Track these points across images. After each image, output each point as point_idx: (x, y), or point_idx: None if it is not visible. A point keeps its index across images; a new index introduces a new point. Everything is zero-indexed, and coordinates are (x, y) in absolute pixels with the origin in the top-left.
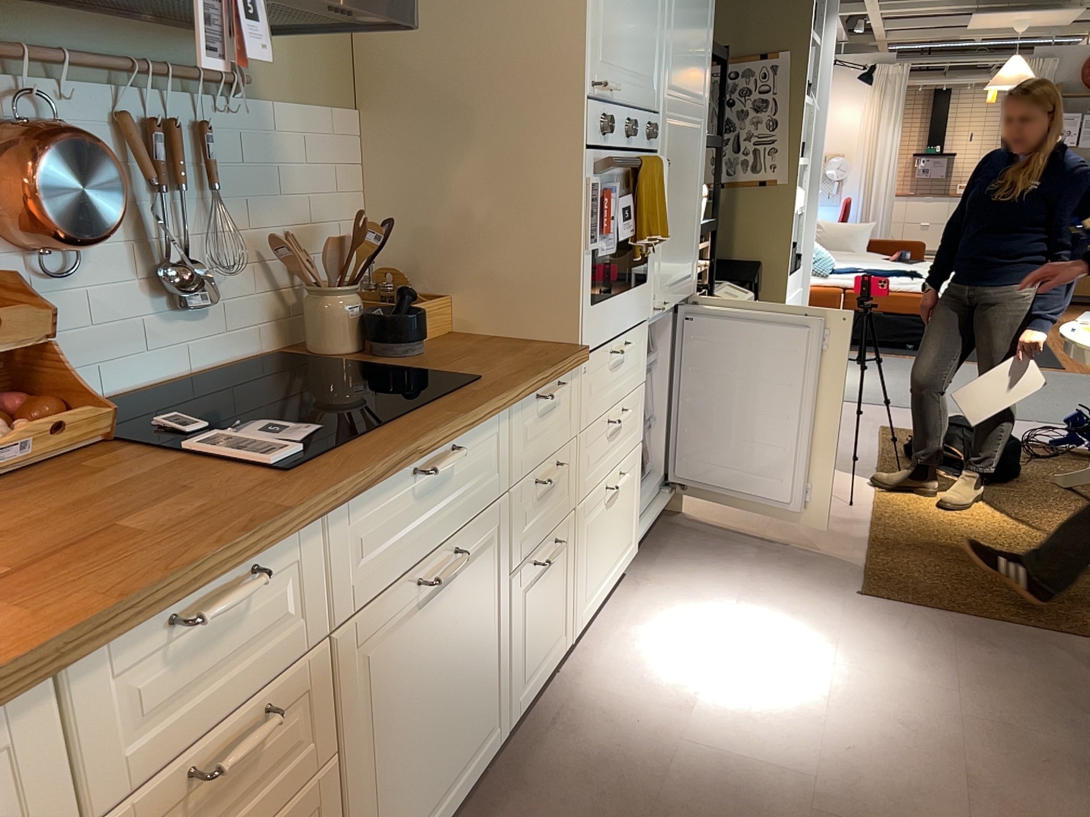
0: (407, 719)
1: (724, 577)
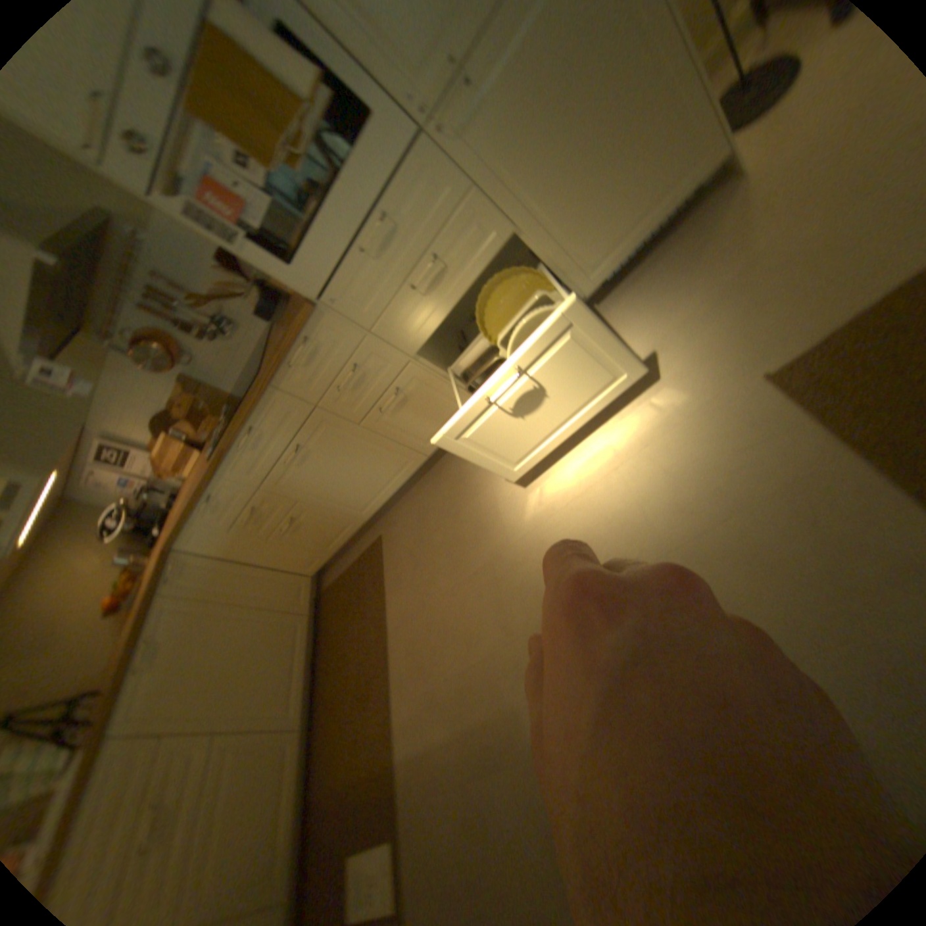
0: (330, 483)
1: (662, 323)
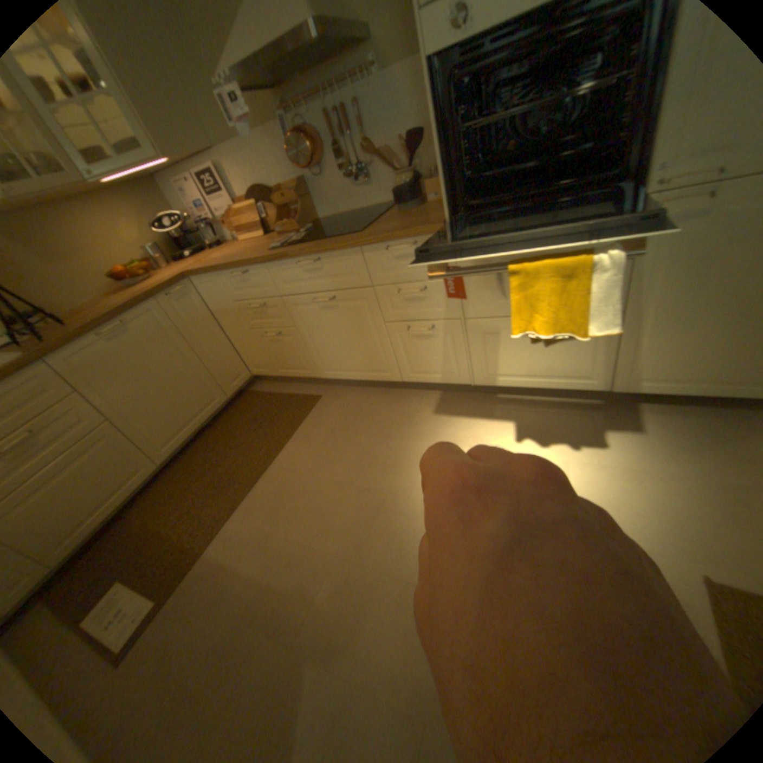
0: (325, 336)
1: (652, 459)
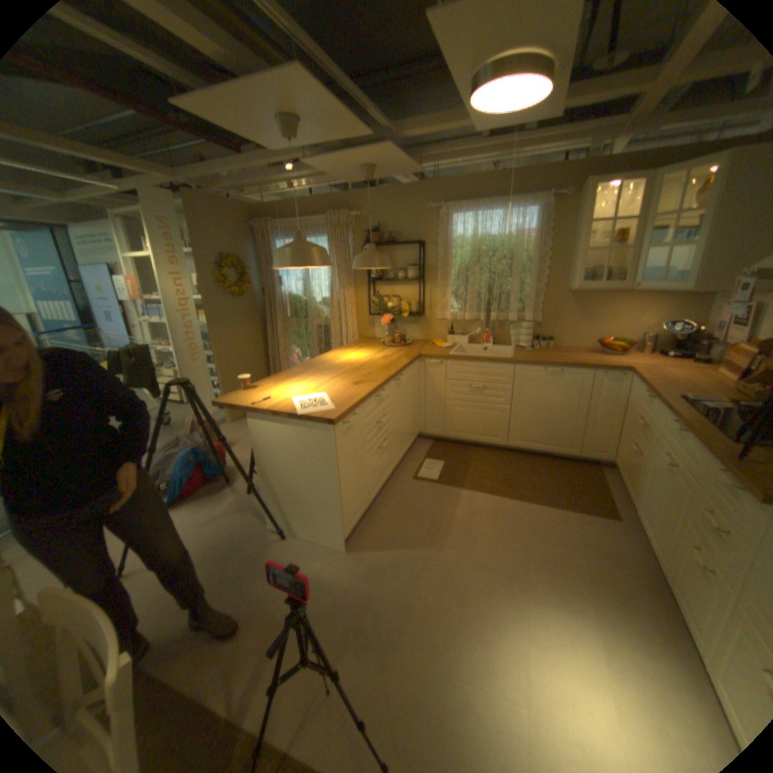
0: (657, 487)
1: None
